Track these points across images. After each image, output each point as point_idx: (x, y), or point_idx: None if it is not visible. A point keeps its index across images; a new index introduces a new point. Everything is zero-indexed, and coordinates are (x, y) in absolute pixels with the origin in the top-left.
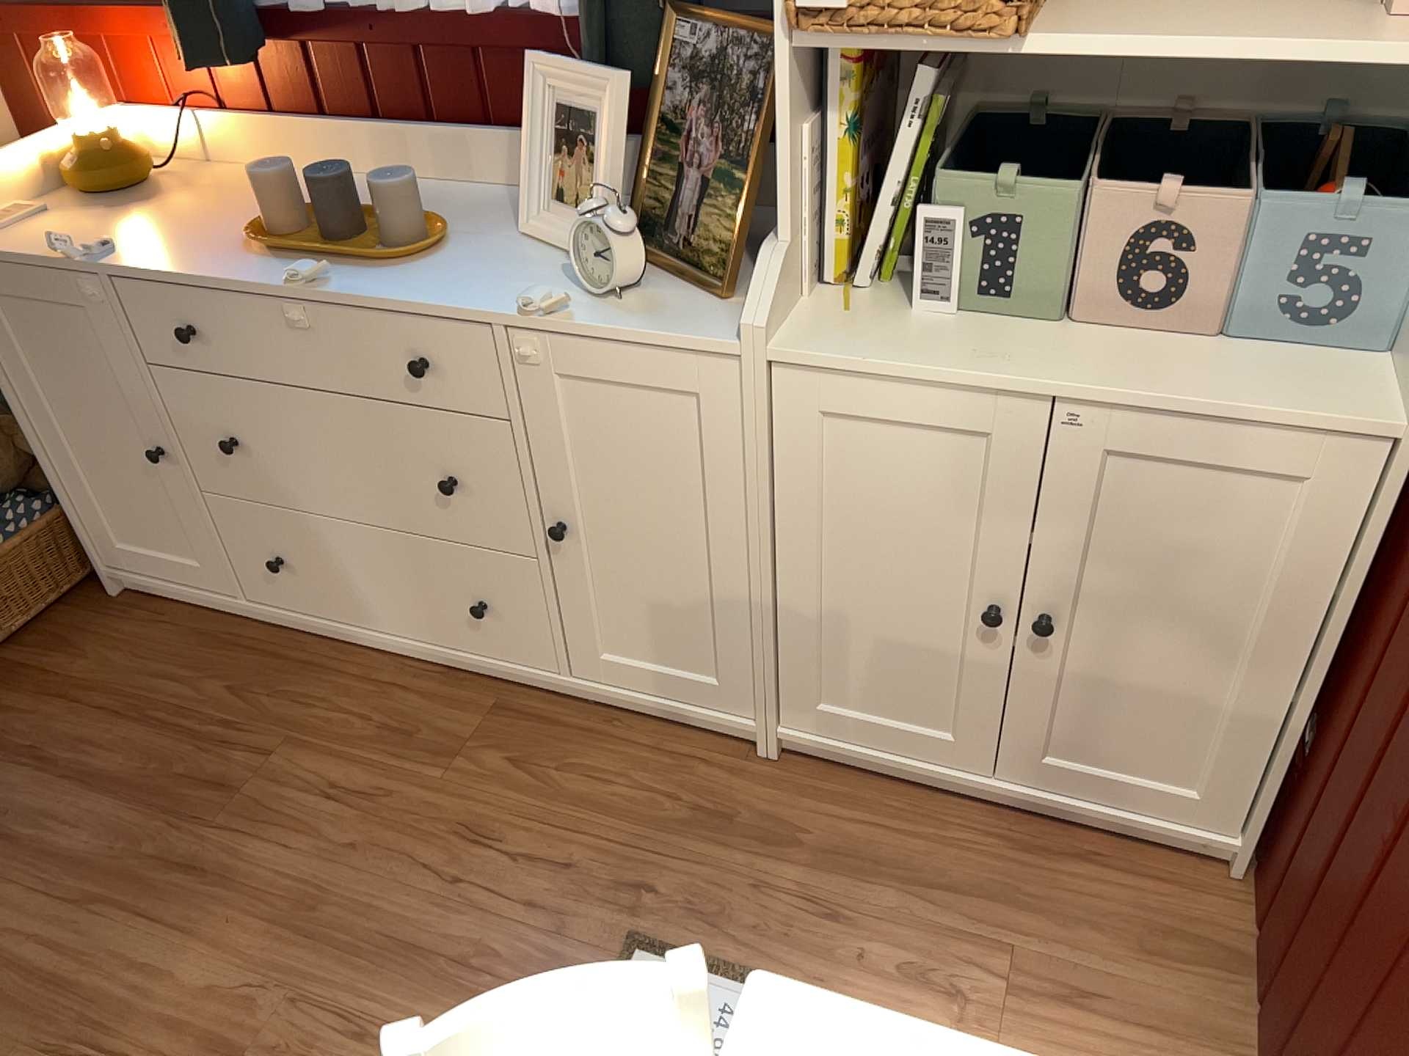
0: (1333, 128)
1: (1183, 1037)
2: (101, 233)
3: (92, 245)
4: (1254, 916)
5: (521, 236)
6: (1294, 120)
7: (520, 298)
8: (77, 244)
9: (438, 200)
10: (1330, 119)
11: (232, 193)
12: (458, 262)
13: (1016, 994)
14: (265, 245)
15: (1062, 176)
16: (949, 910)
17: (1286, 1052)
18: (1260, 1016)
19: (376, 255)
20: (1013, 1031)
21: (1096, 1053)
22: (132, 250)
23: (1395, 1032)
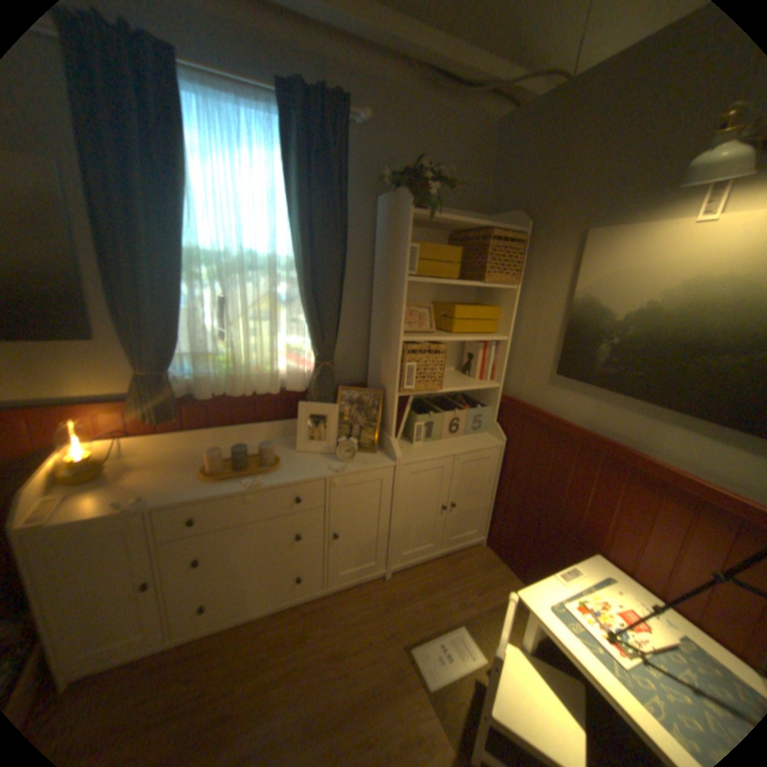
0: (452, 396)
1: (505, 585)
2: (115, 499)
3: (123, 505)
4: (492, 554)
5: (296, 454)
6: (447, 395)
7: (328, 470)
8: (112, 507)
9: (249, 450)
10: (452, 394)
11: (153, 467)
12: (290, 466)
13: (479, 598)
14: (218, 480)
15: (436, 413)
16: (453, 589)
17: (525, 572)
18: (510, 572)
19: (267, 472)
20: (485, 605)
21: (499, 598)
22: (149, 500)
23: (561, 545)
